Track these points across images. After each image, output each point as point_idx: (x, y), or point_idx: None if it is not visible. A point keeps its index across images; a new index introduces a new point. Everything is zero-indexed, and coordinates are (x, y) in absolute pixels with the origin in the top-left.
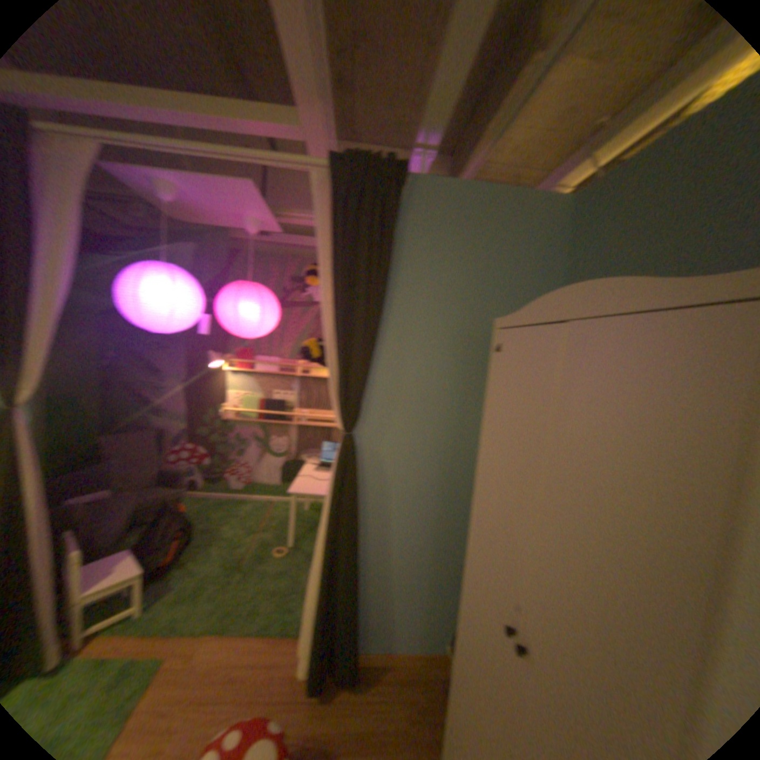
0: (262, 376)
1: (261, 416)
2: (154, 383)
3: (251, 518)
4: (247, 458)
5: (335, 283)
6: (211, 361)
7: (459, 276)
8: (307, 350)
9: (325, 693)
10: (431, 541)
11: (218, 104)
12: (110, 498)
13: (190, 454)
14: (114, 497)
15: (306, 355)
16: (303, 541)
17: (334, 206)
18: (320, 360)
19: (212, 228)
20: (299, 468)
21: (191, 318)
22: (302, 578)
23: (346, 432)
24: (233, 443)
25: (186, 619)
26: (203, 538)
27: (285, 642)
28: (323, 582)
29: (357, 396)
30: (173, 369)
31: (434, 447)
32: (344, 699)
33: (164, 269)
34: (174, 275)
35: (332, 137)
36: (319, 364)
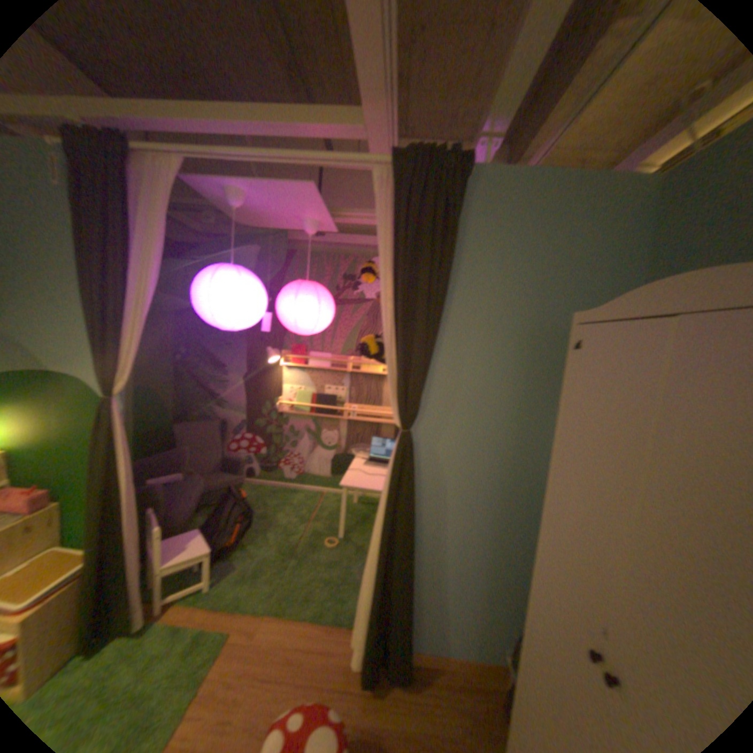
0: (315, 371)
1: (314, 410)
2: (220, 377)
3: (304, 507)
4: (301, 449)
5: (395, 280)
6: (270, 357)
7: (526, 268)
8: (358, 346)
9: (379, 687)
10: (490, 546)
11: (288, 111)
12: (184, 480)
13: (250, 444)
14: (188, 480)
15: (358, 351)
16: (355, 534)
17: (395, 202)
18: (371, 357)
19: (272, 231)
20: (349, 462)
21: (257, 317)
22: (354, 570)
23: (403, 429)
24: (288, 434)
25: (249, 599)
26: (262, 523)
27: (339, 631)
28: (379, 578)
29: (416, 393)
30: (236, 364)
31: (495, 448)
32: (398, 697)
33: (234, 271)
34: (243, 276)
35: (395, 134)
36: (370, 360)
